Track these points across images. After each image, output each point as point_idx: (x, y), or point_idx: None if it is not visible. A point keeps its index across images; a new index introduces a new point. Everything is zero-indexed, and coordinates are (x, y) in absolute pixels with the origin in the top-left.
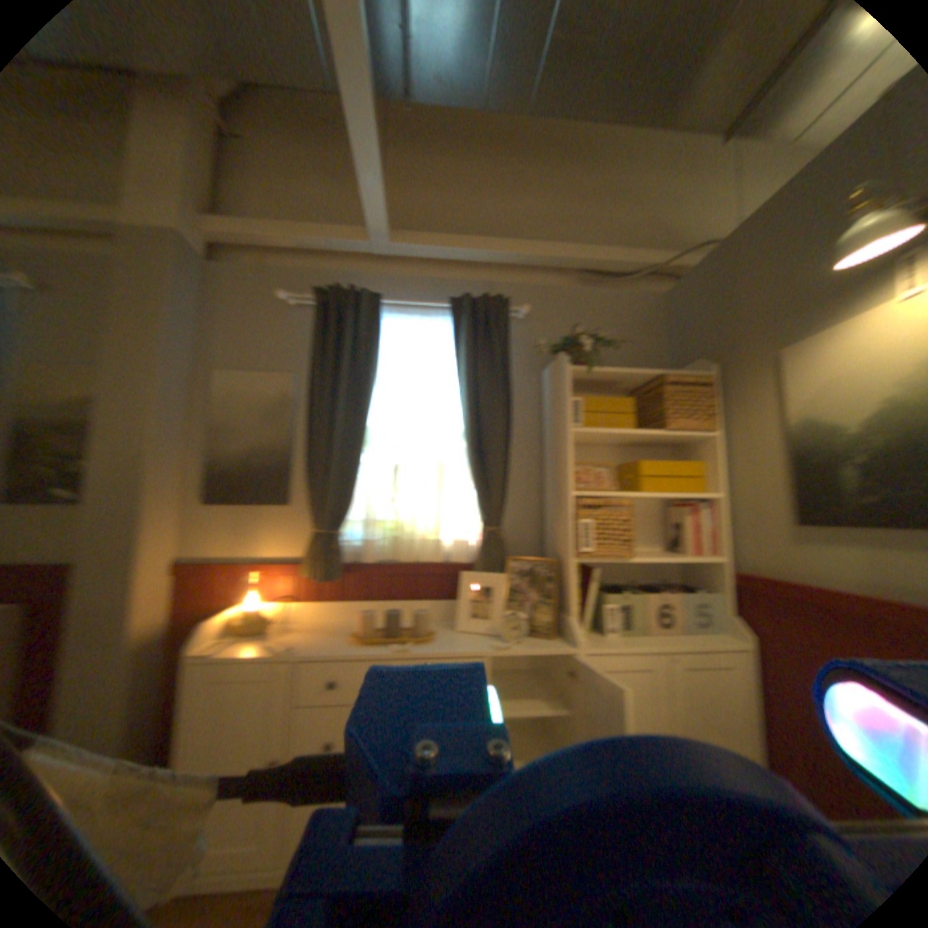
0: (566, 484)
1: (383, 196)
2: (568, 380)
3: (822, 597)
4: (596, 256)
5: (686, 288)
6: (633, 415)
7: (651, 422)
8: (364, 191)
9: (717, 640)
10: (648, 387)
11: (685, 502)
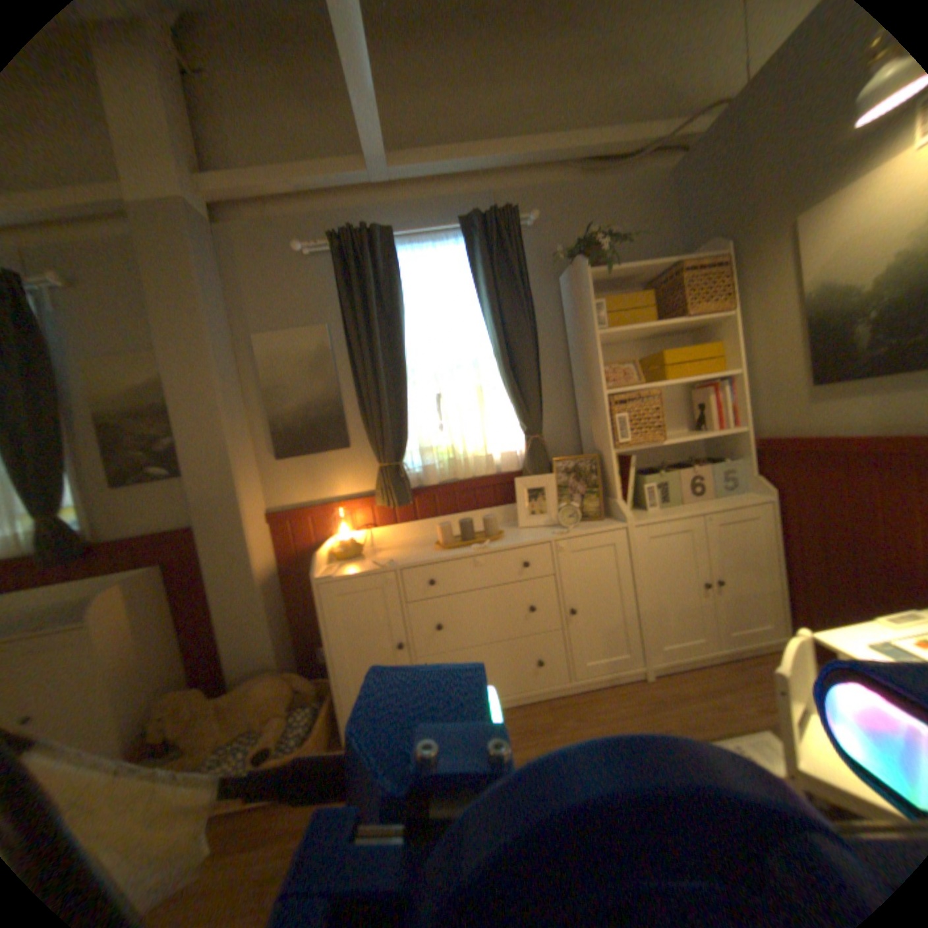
0: (596, 385)
1: (376, 117)
2: (587, 284)
3: (834, 445)
4: (597, 141)
5: (691, 159)
6: (650, 308)
7: (668, 312)
8: (356, 116)
9: (741, 498)
10: (663, 277)
11: (705, 384)
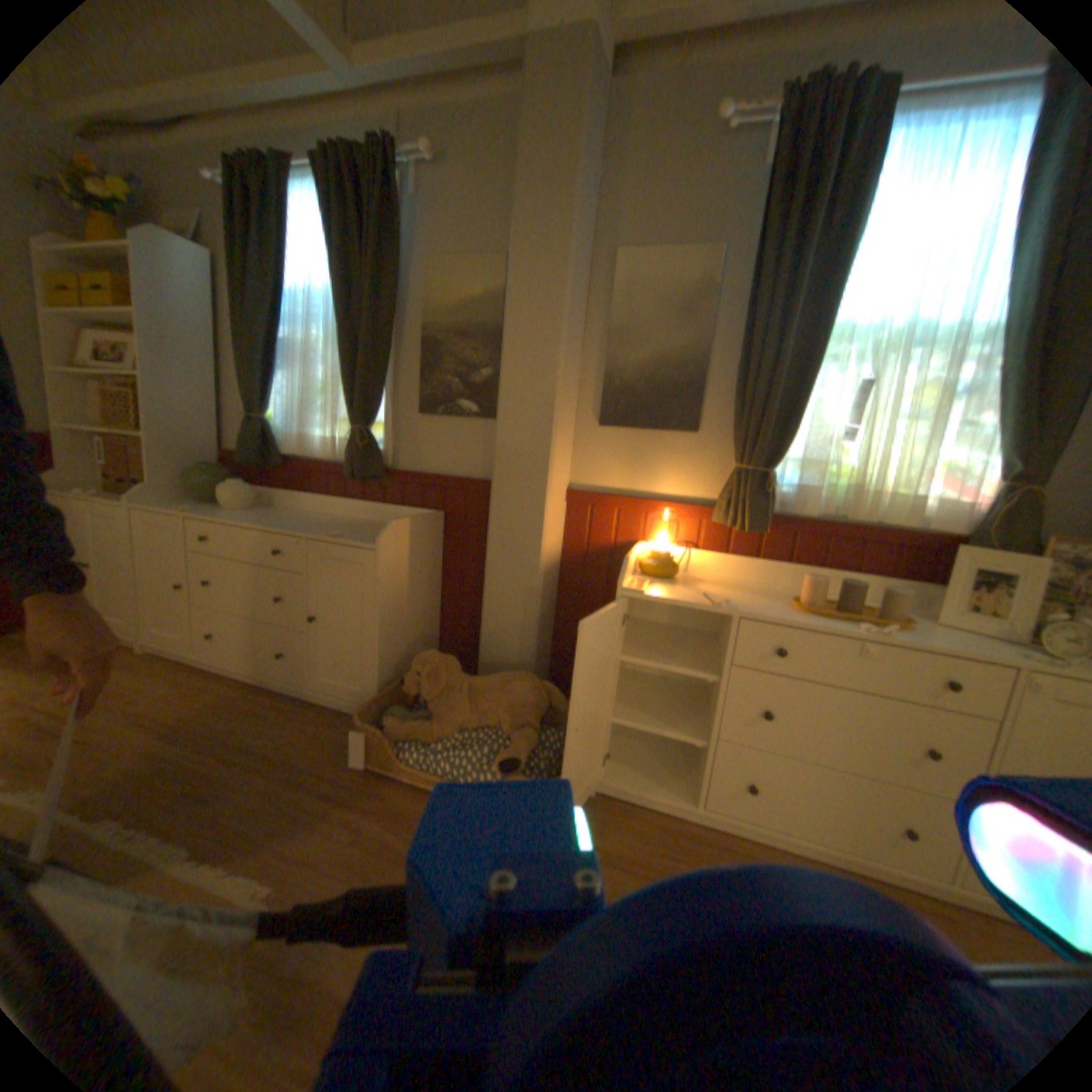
0: None
1: None
2: None
3: None
4: None
5: None
6: None
7: None
8: None
9: None
10: None
11: None
